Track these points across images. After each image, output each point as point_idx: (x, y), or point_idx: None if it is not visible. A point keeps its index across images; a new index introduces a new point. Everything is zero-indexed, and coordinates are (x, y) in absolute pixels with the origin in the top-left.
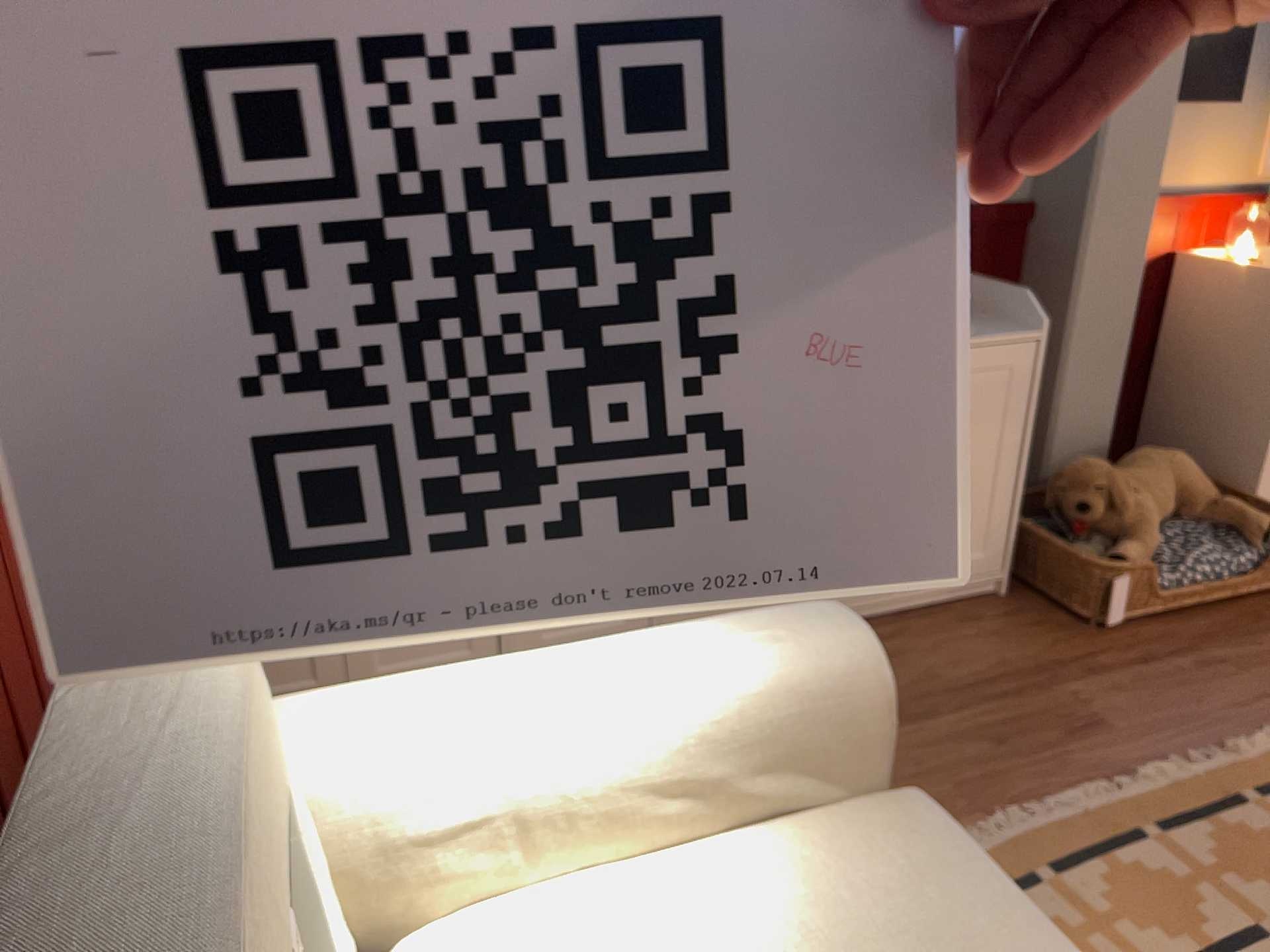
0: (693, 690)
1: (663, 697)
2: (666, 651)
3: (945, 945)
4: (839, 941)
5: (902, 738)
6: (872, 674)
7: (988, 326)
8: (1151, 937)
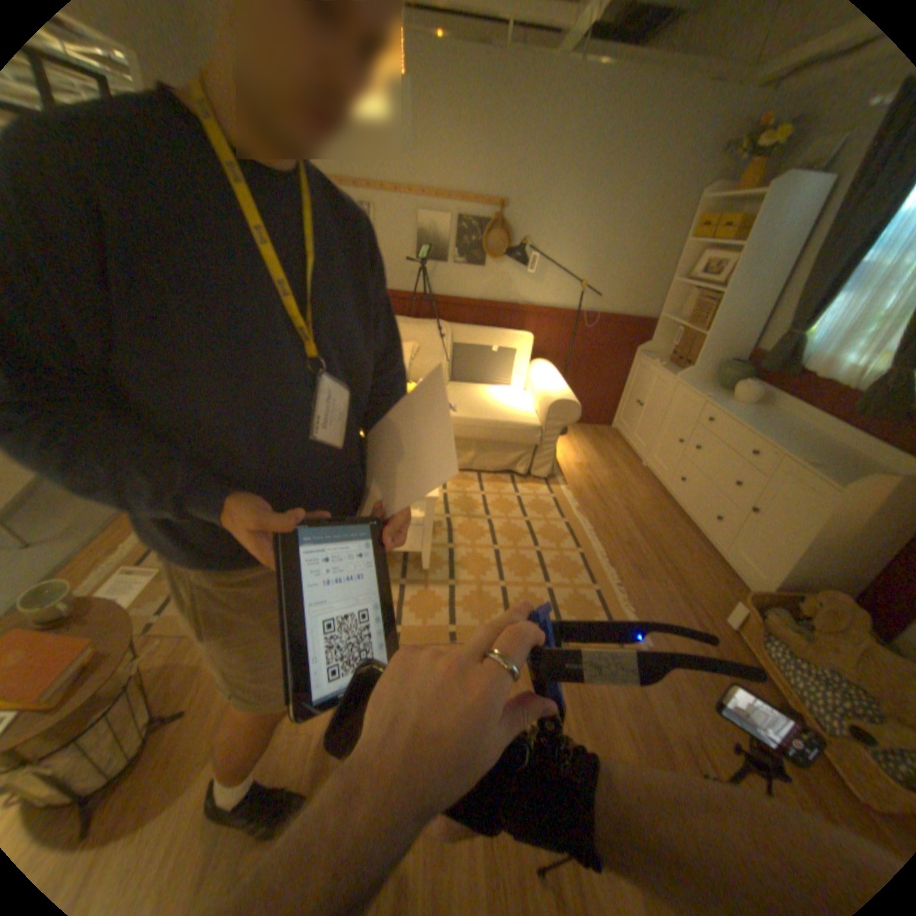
0: (547, 387)
1: (546, 385)
2: (558, 386)
3: (502, 413)
4: (507, 408)
5: (629, 526)
6: (553, 404)
7: (848, 481)
8: (541, 528)
